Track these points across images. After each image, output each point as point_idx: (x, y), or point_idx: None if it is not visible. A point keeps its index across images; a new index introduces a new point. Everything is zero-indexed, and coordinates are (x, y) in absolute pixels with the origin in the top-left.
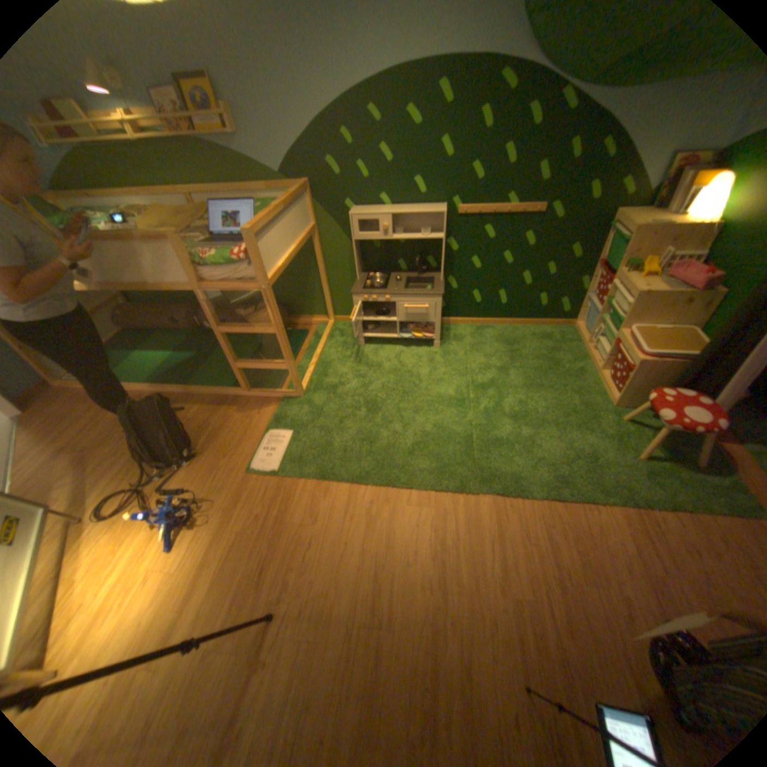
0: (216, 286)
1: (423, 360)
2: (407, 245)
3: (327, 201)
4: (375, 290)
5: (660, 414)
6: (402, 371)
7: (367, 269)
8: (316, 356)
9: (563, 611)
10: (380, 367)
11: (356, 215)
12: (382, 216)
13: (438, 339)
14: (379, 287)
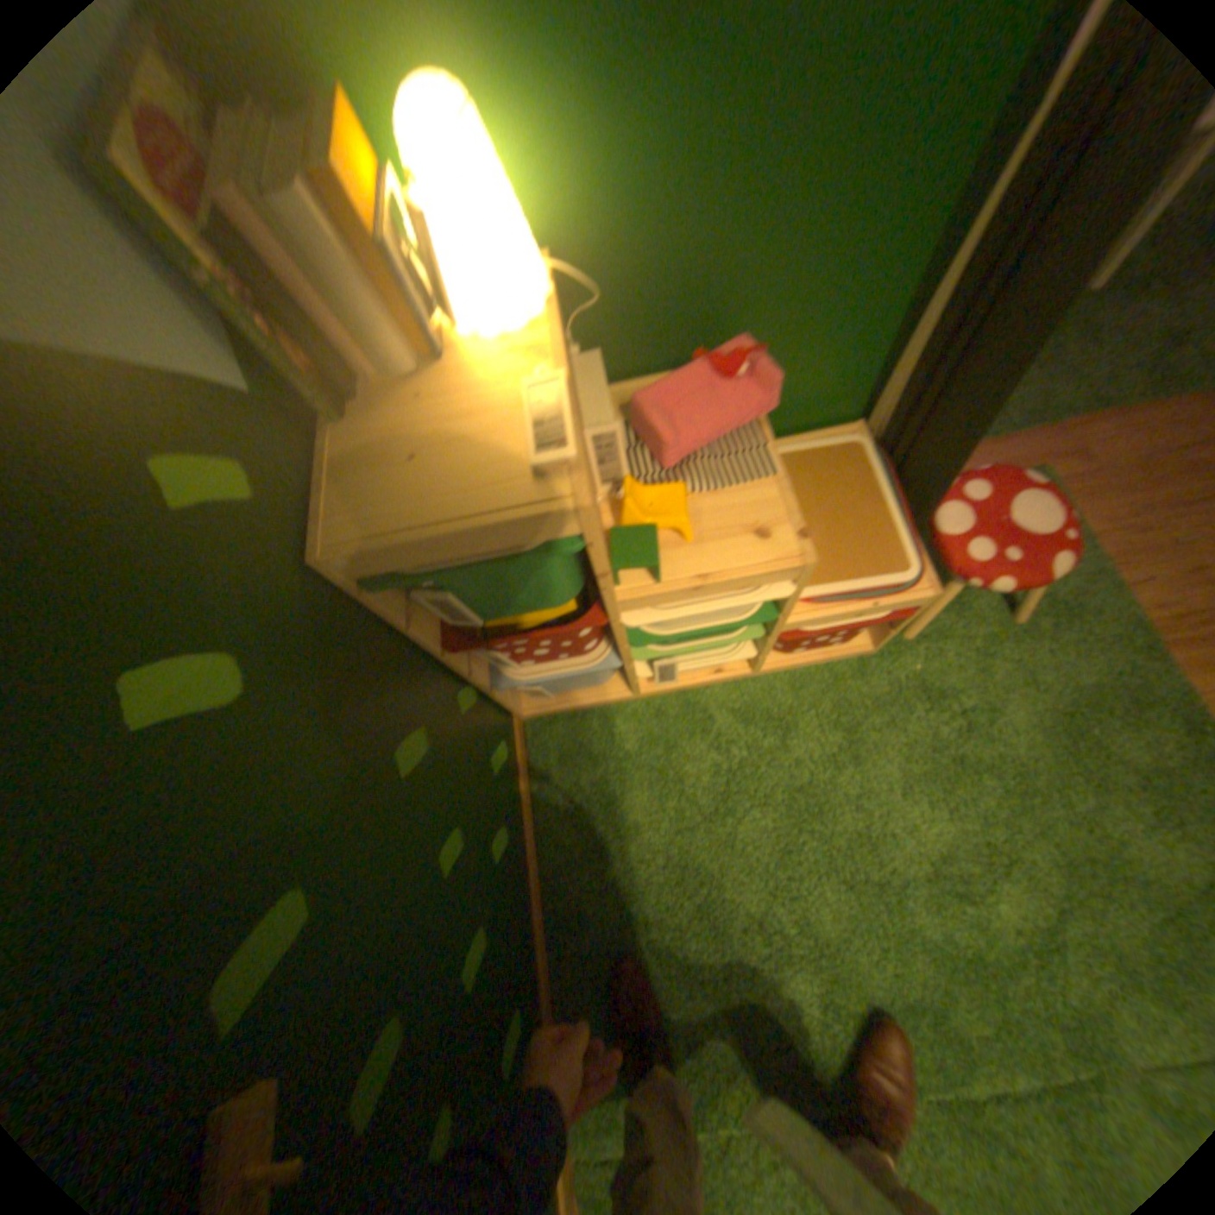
0: None
1: None
2: None
3: None
4: None
5: None
6: None
7: None
8: None
9: None
10: None
11: None
12: None
13: None
14: None
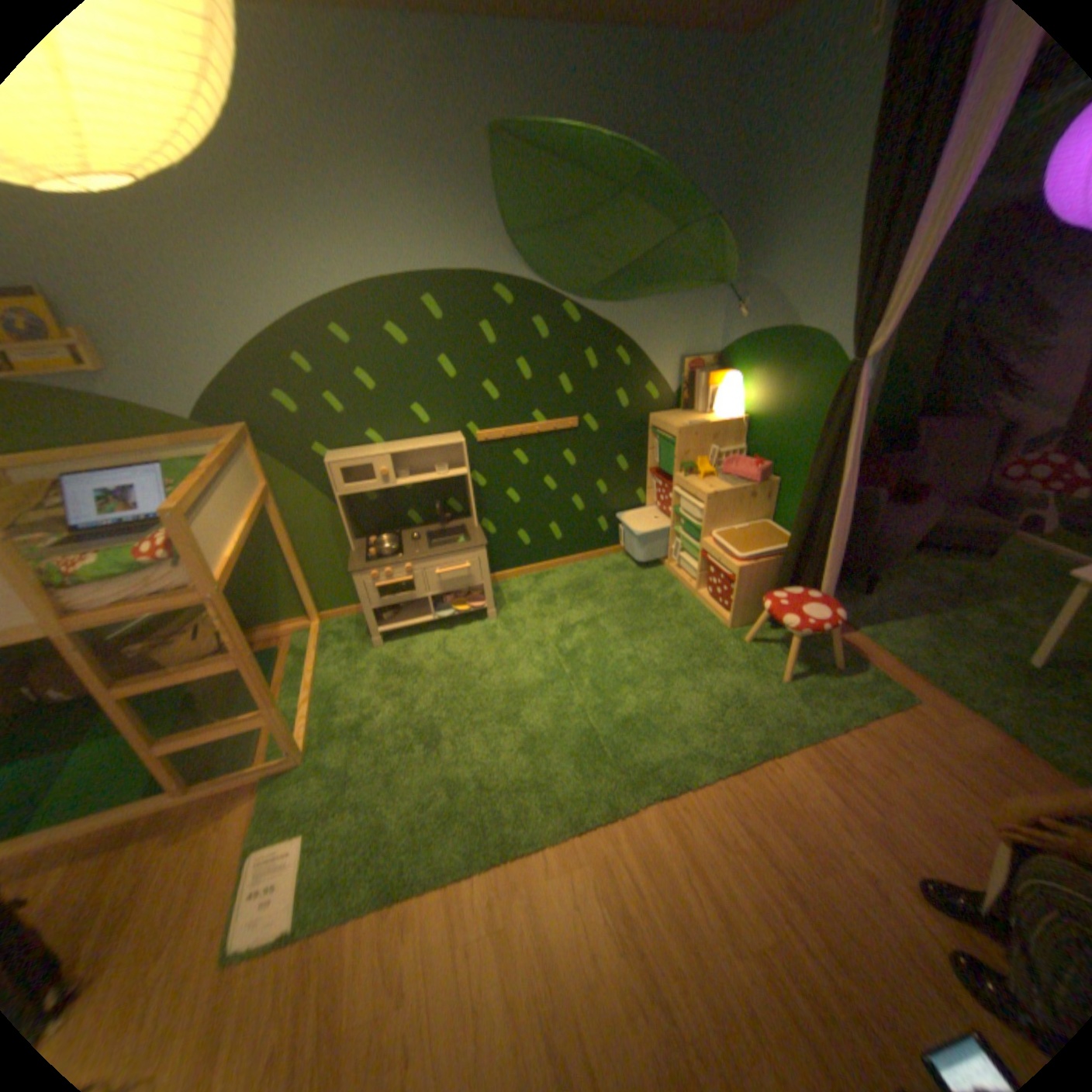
0: (107, 615)
1: (481, 640)
2: (417, 490)
3: (283, 449)
4: (387, 559)
5: (774, 622)
6: (457, 665)
7: (364, 531)
8: (306, 685)
9: (815, 933)
10: (421, 669)
11: (338, 461)
12: (377, 457)
13: (493, 605)
14: (392, 553)
